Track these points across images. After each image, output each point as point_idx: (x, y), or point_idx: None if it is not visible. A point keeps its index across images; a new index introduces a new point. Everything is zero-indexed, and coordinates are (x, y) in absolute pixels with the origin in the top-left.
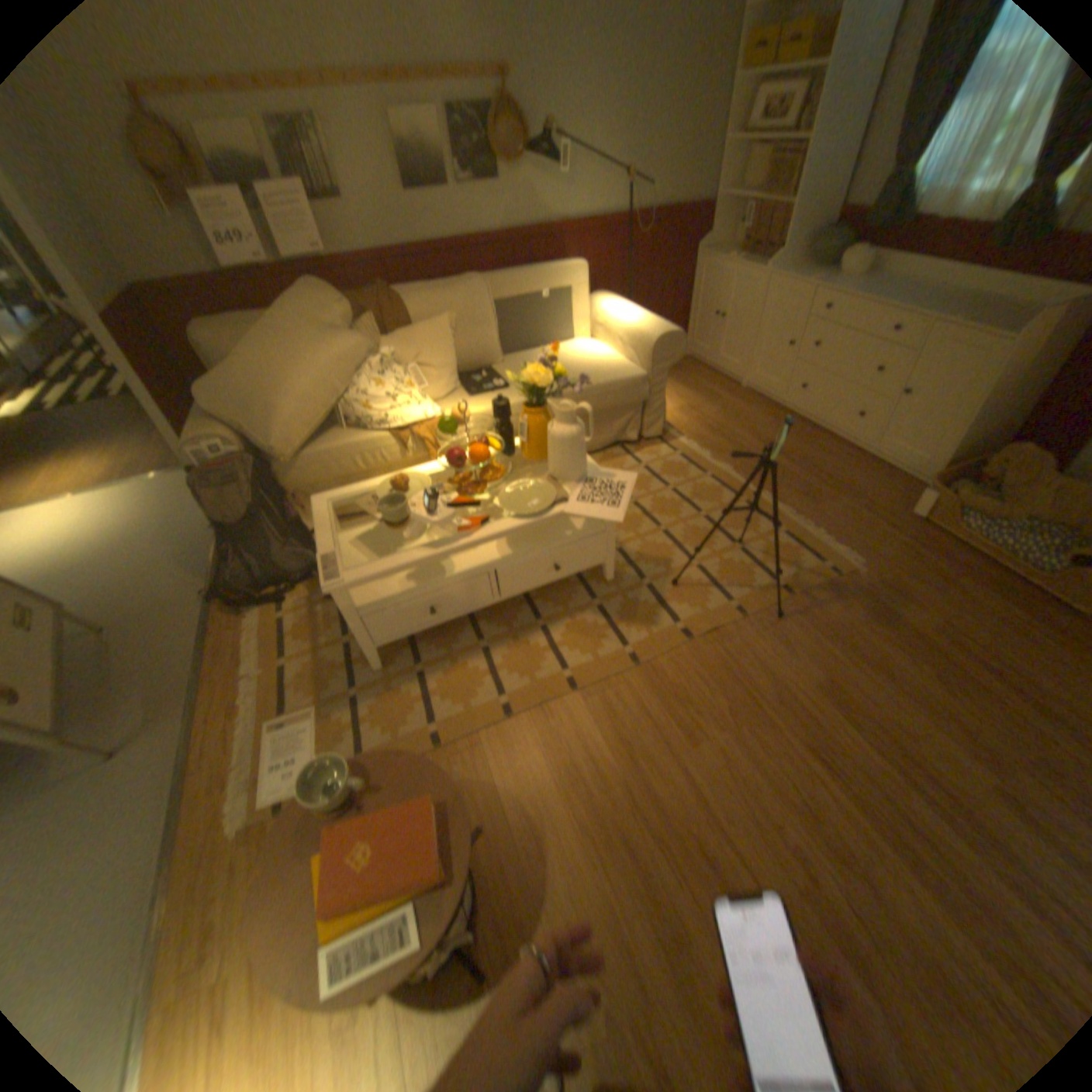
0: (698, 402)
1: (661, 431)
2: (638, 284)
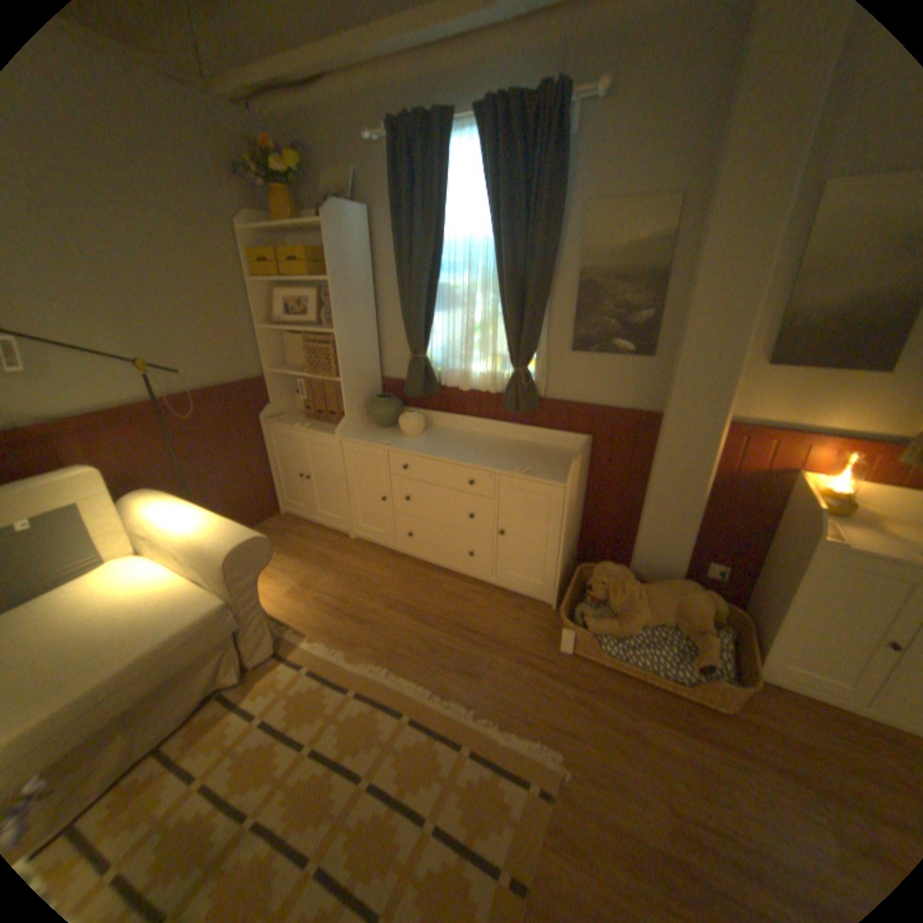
0: (311, 572)
1: (273, 645)
2: (198, 464)
